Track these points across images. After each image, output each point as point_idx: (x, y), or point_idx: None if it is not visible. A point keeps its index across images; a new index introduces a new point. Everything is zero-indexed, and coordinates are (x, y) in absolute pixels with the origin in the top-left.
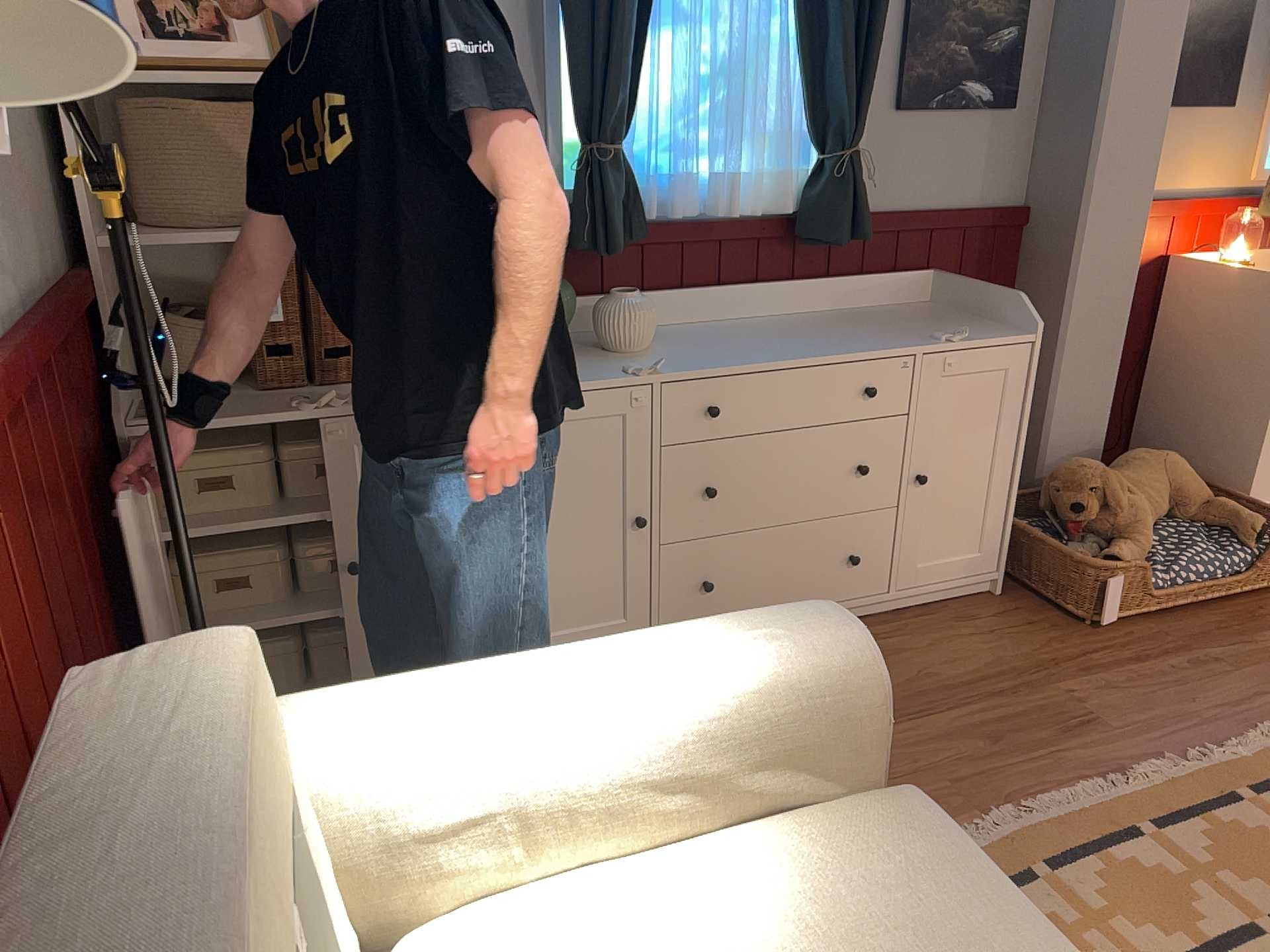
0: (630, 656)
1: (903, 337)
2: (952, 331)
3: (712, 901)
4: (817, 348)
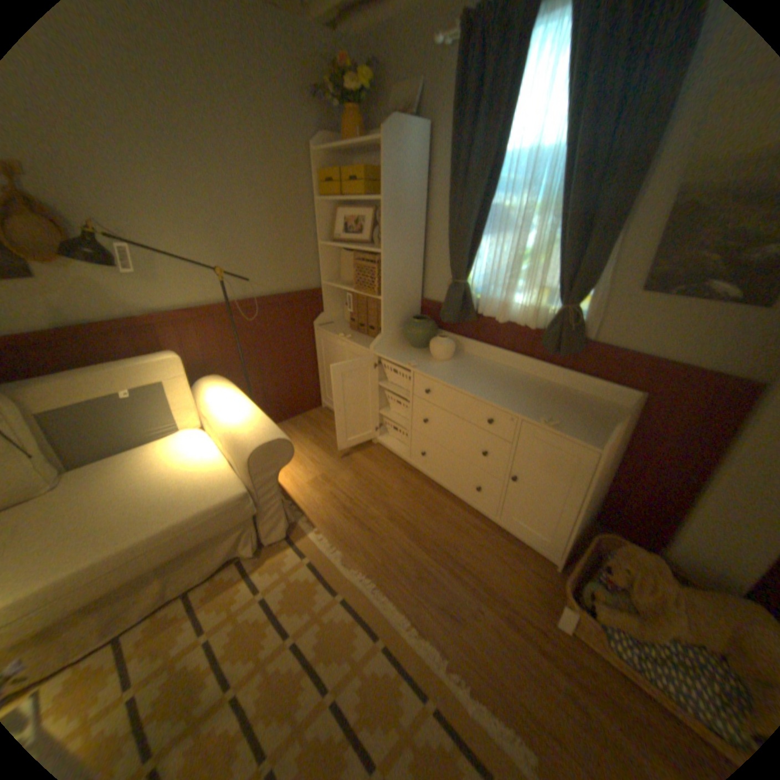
0: (241, 413)
1: (531, 409)
2: (565, 422)
3: (199, 463)
4: (484, 391)
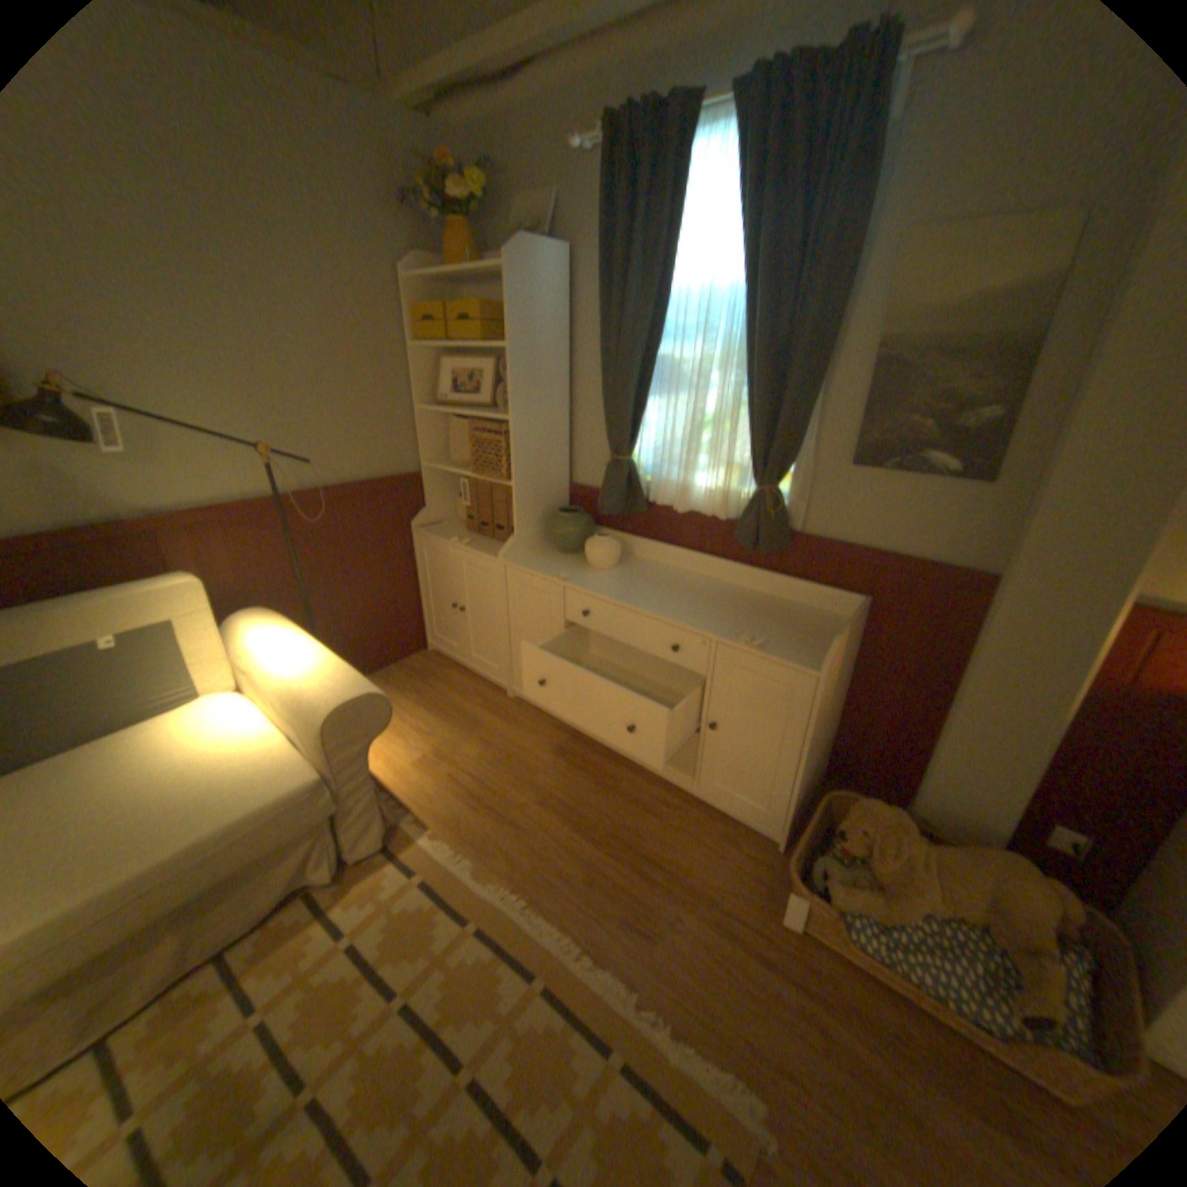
0: (306, 660)
1: (727, 627)
2: (771, 641)
3: (239, 742)
4: (663, 607)
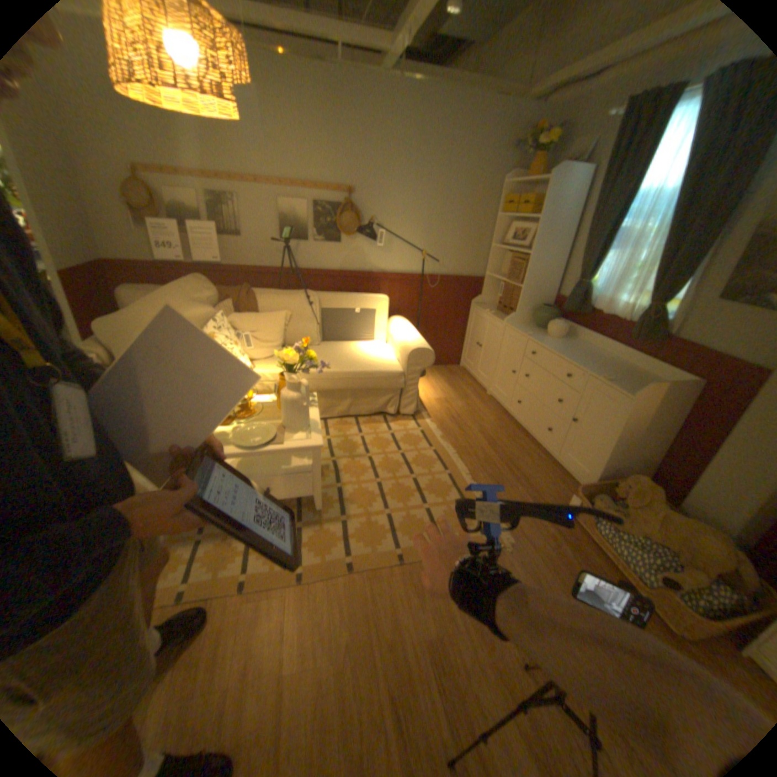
0: (411, 335)
1: (600, 372)
2: (620, 382)
3: (382, 355)
4: (572, 357)
